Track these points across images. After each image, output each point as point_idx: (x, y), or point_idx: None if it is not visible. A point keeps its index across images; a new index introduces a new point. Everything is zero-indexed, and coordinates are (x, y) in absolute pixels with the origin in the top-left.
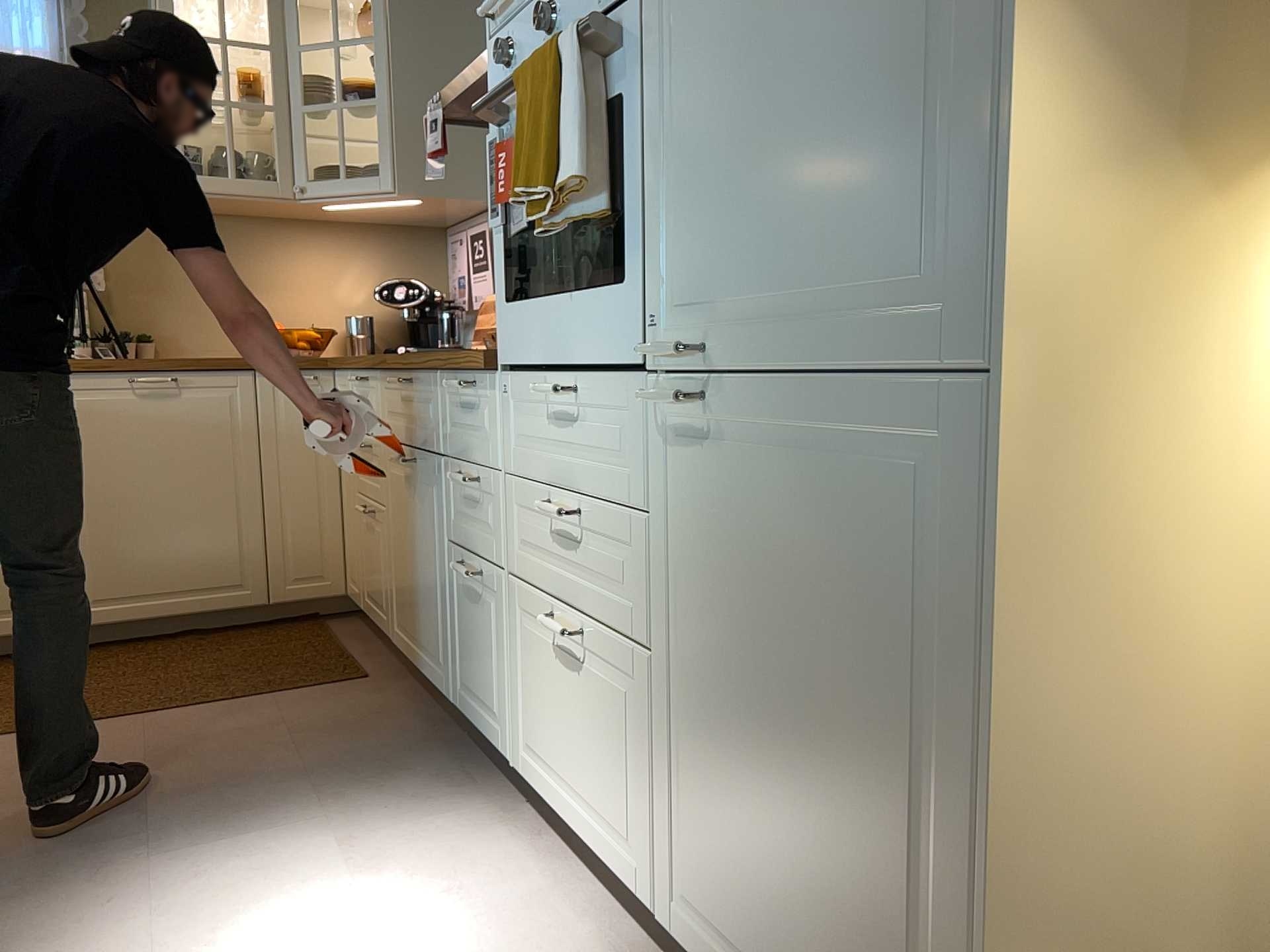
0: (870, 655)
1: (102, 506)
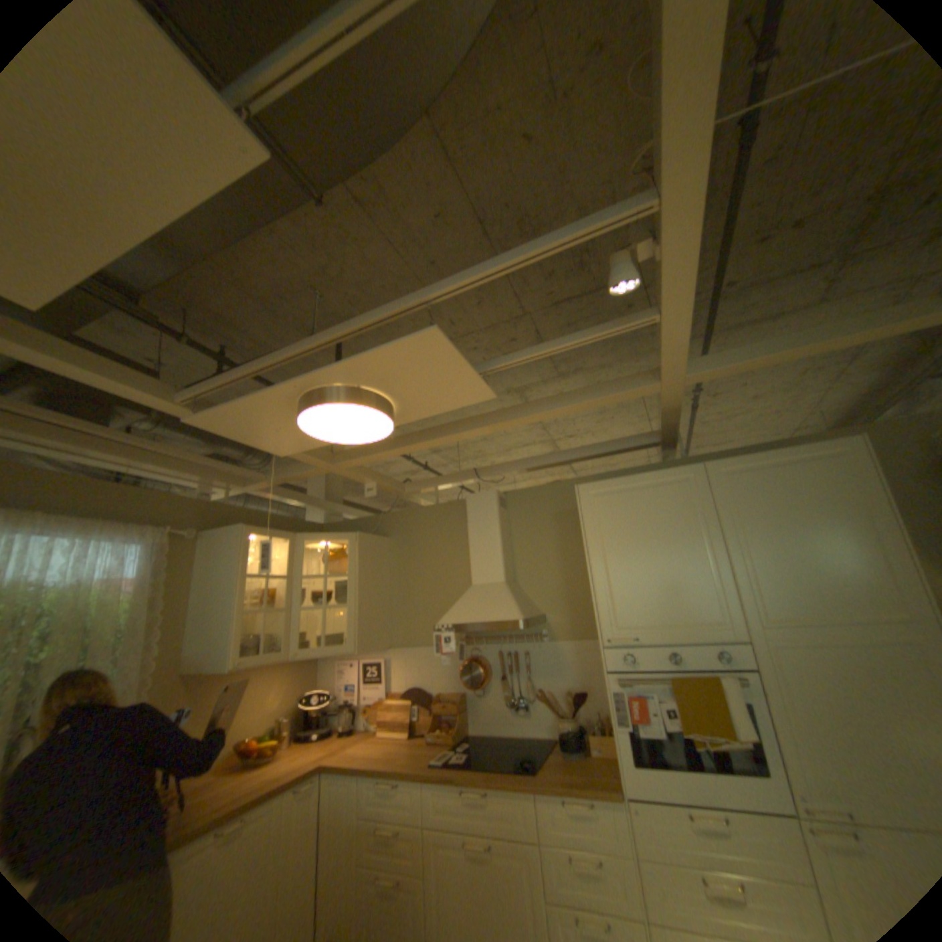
0: None
1: None
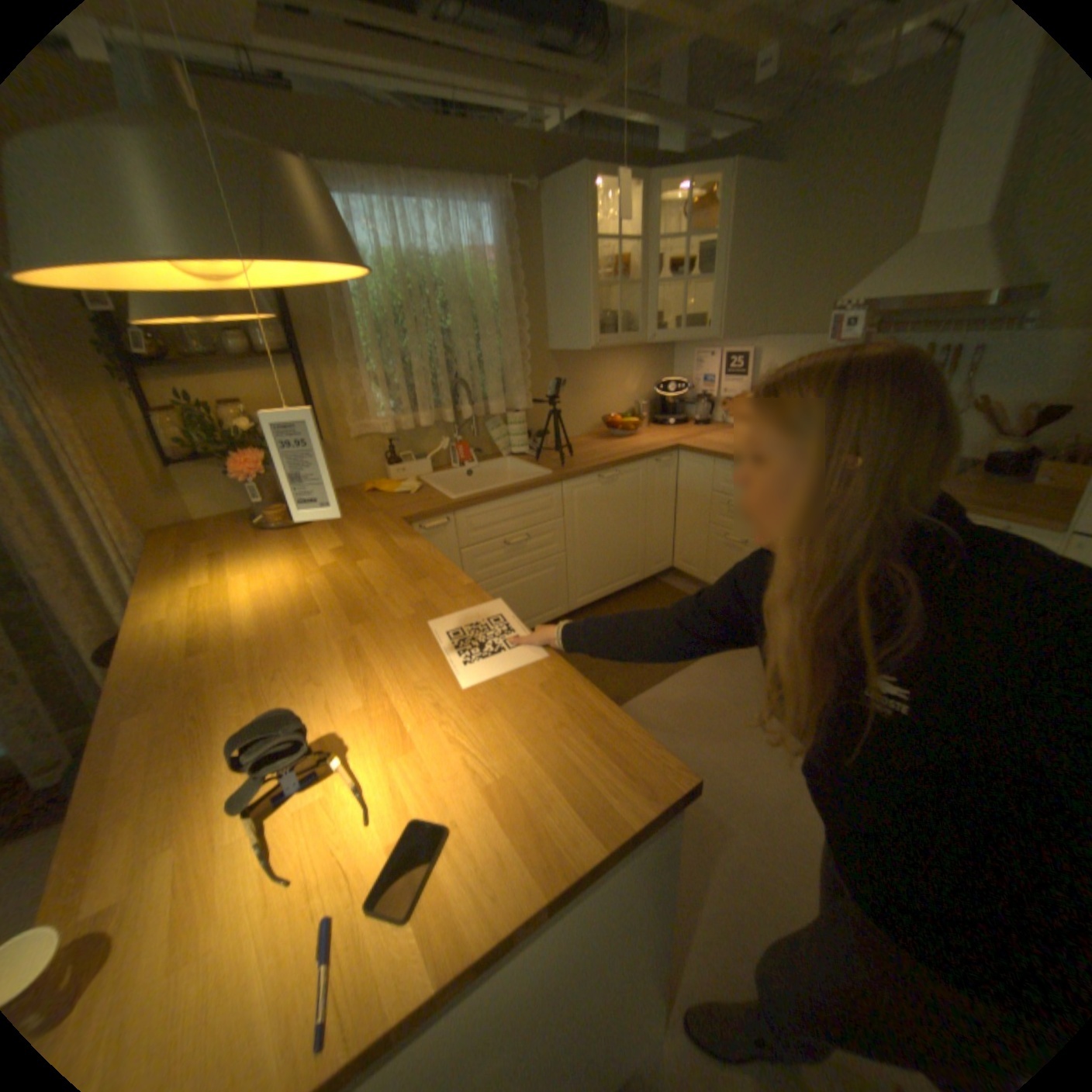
0: None
1: (584, 549)
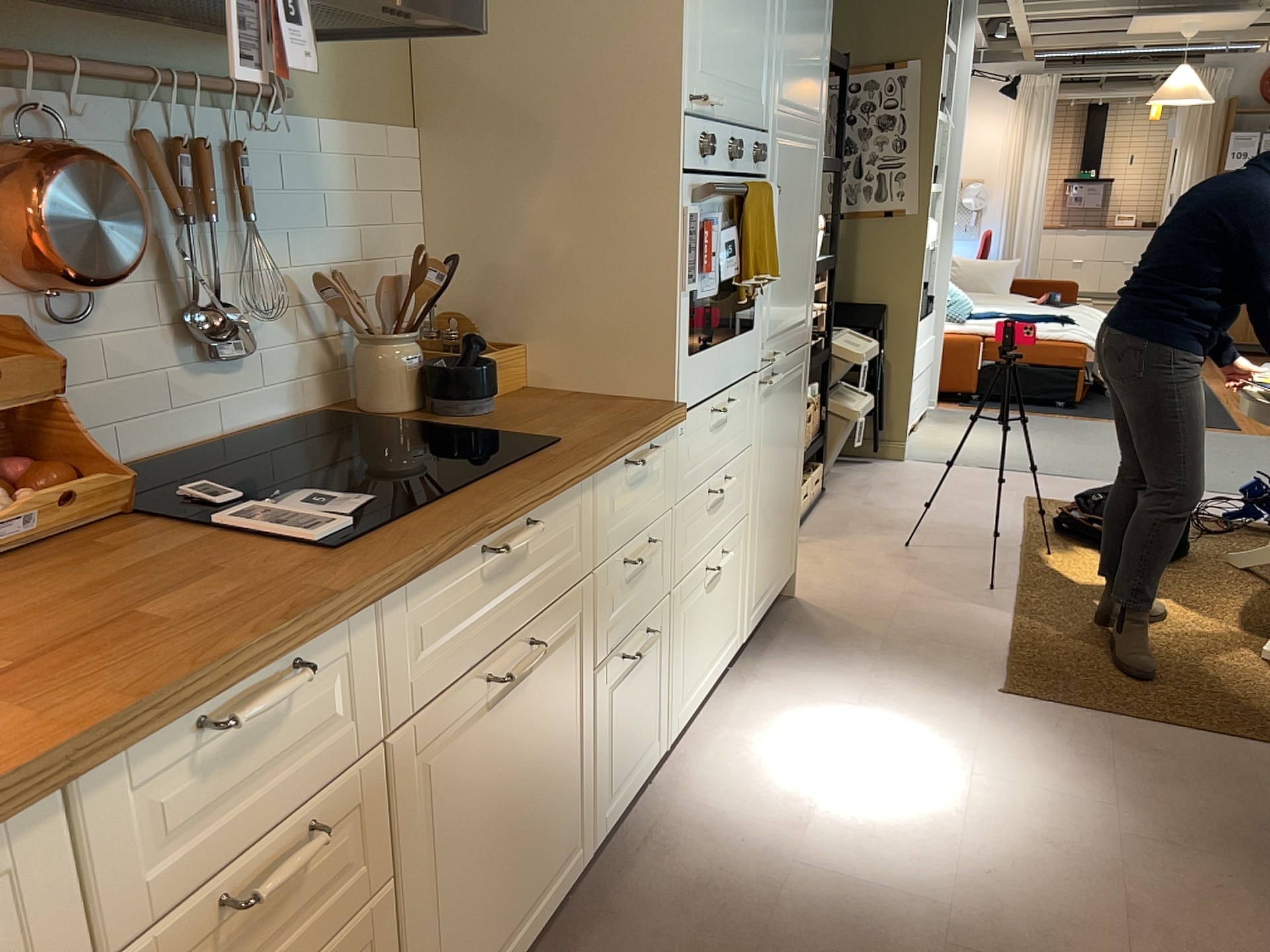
0: (793, 434)
1: None
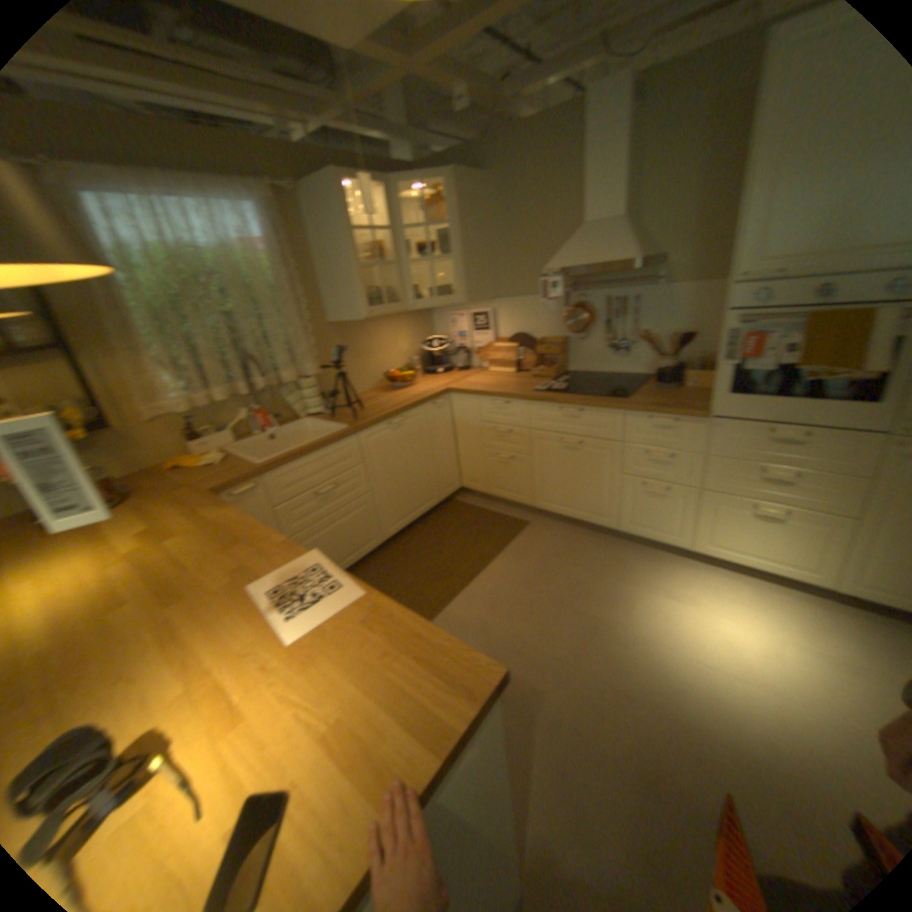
0: None
1: (385, 486)
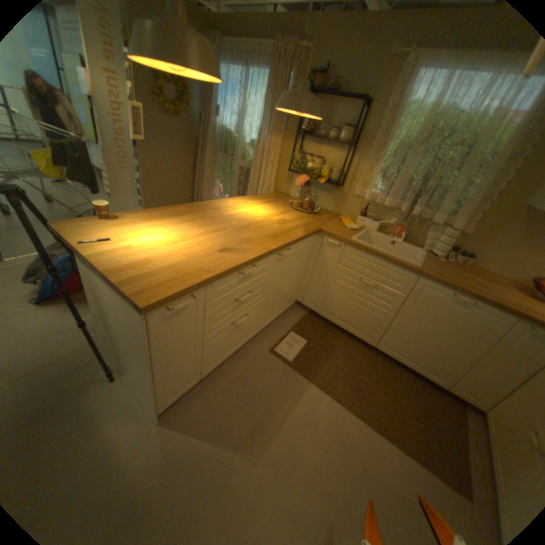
0: None
1: (411, 326)
